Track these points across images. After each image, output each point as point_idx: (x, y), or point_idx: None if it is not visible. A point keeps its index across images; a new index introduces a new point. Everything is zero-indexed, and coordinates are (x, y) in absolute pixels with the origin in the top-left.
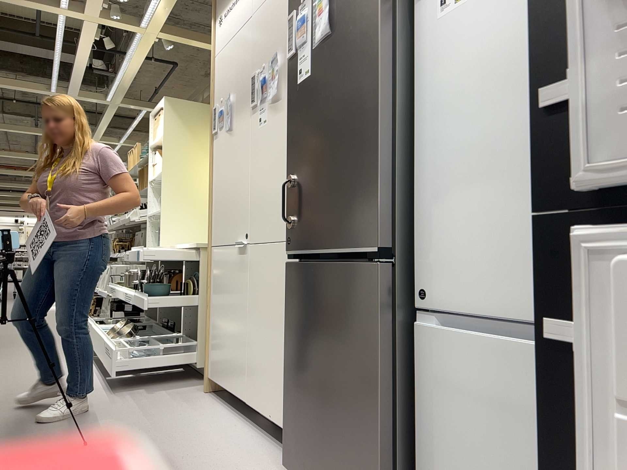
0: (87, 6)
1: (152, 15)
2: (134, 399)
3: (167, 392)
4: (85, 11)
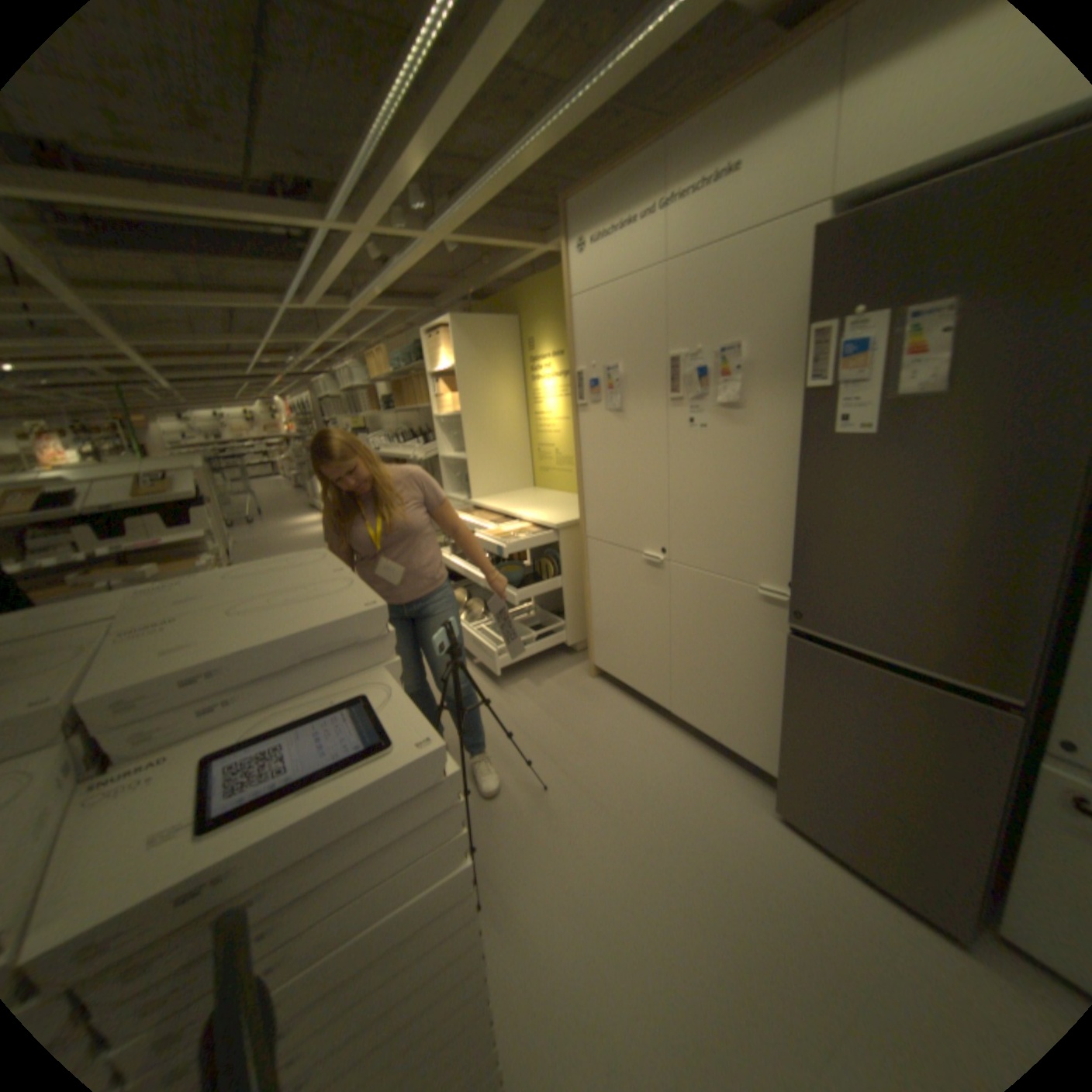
0: (357, 209)
1: (448, 214)
2: (529, 698)
3: (554, 682)
4: (356, 217)
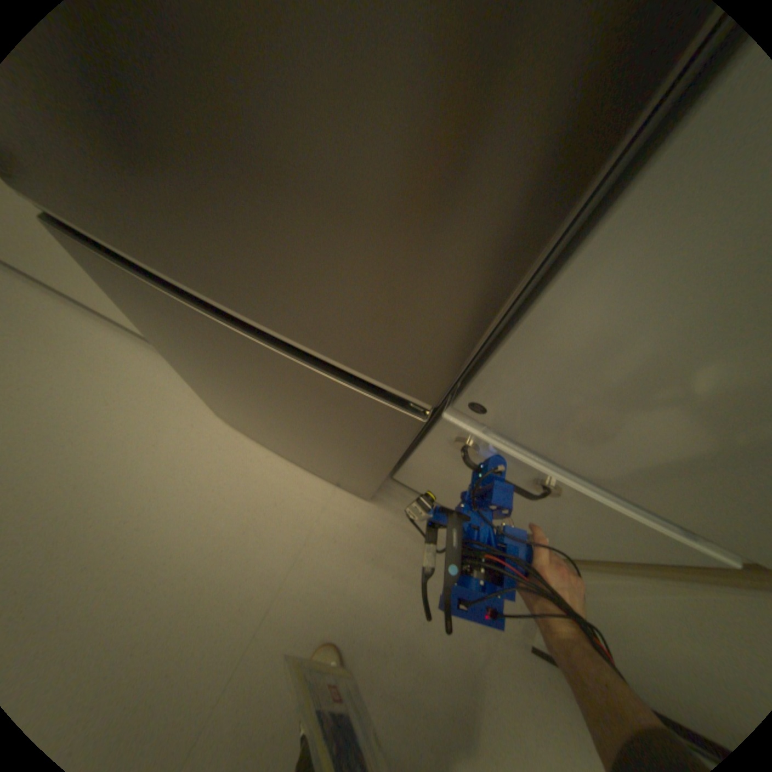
0: None
1: None
2: None
3: None
4: None
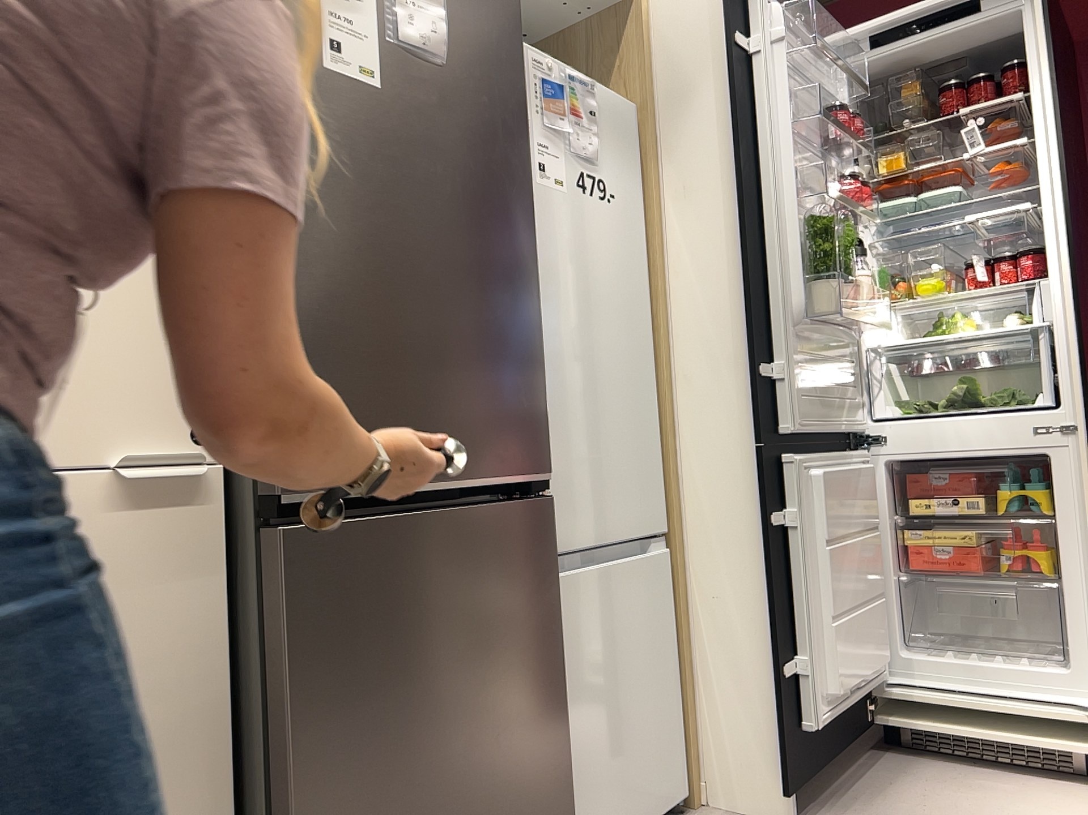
0: None
1: None
2: None
3: None
4: None
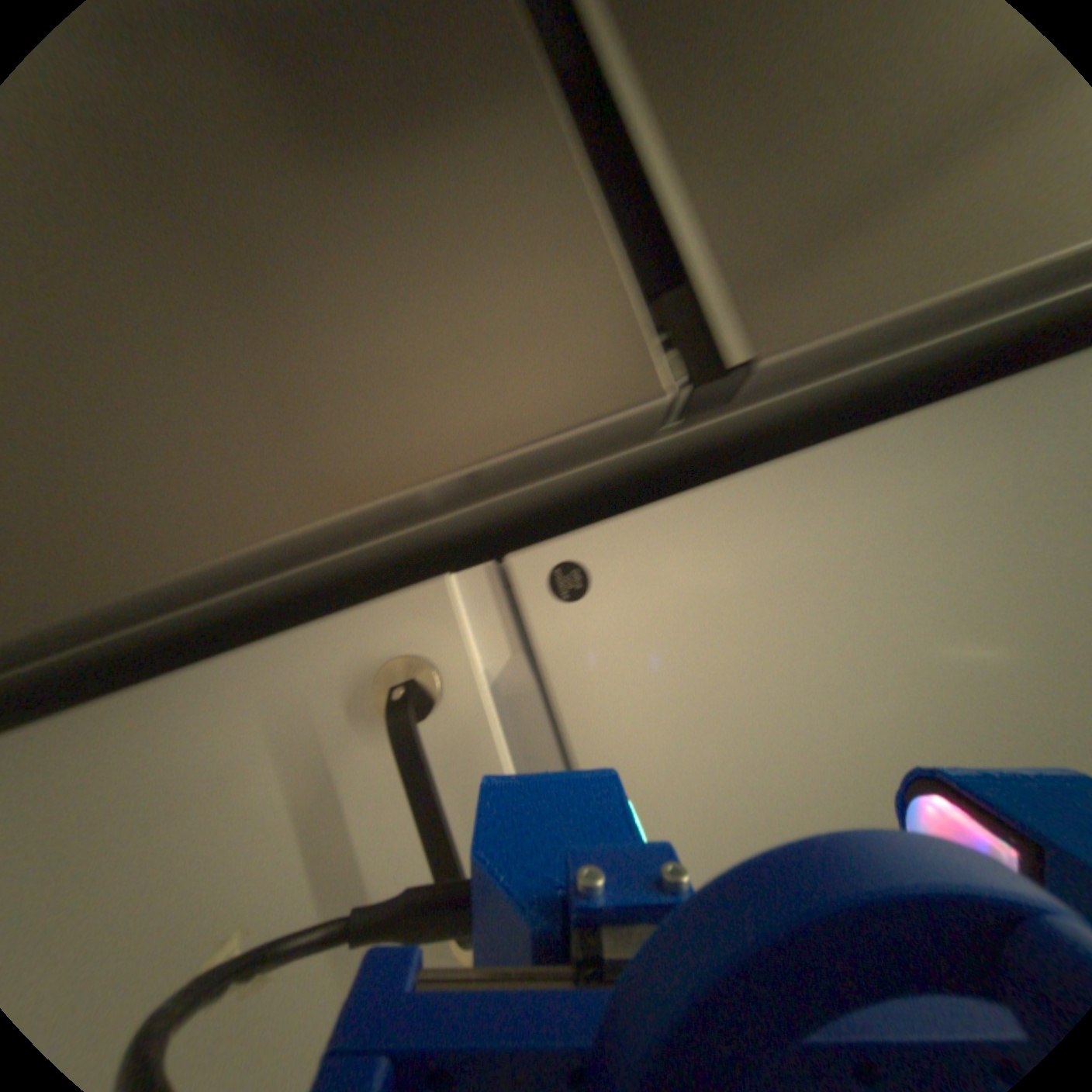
0: None
1: None
2: None
3: None
4: None
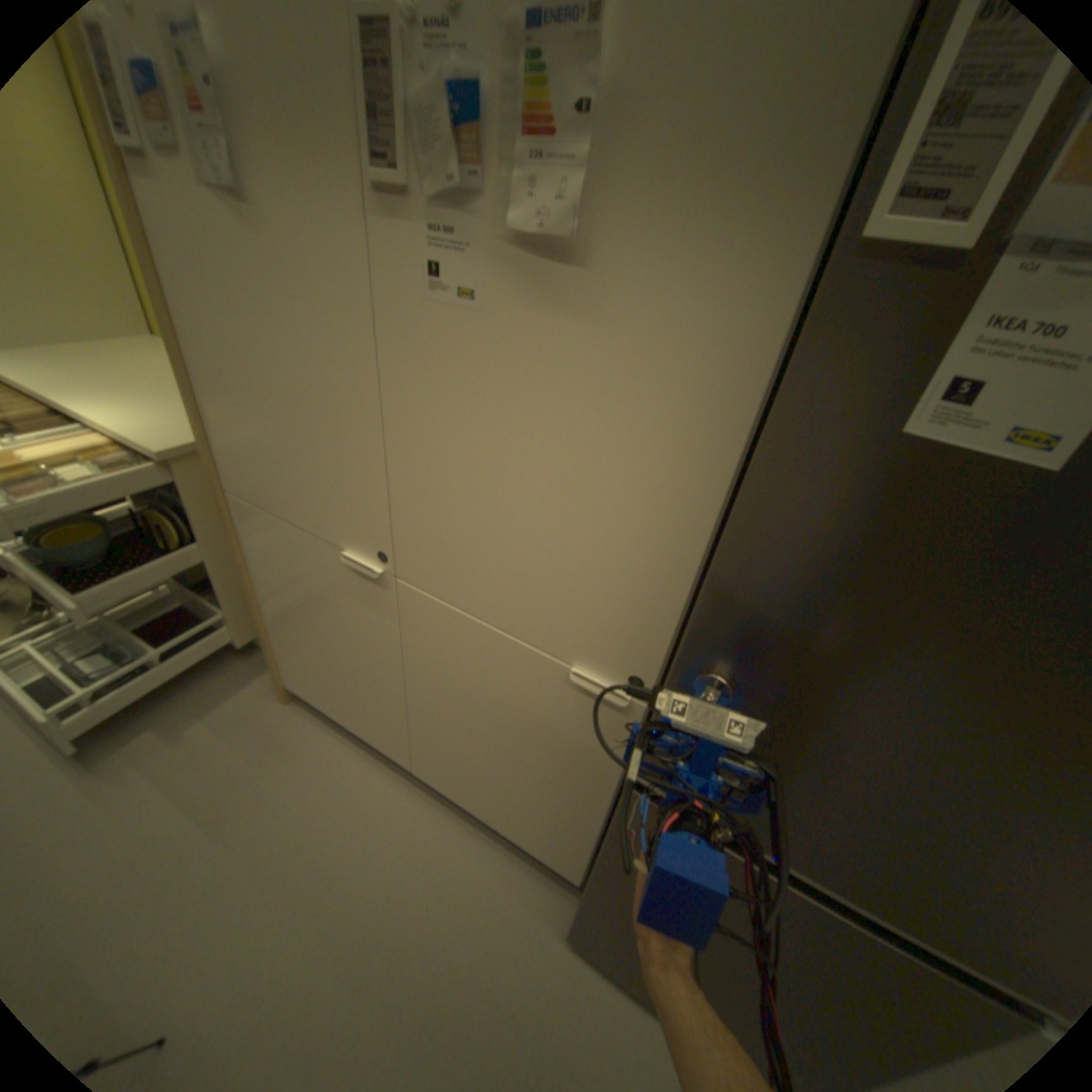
0: None
1: None
2: (149, 780)
3: (208, 726)
4: None
